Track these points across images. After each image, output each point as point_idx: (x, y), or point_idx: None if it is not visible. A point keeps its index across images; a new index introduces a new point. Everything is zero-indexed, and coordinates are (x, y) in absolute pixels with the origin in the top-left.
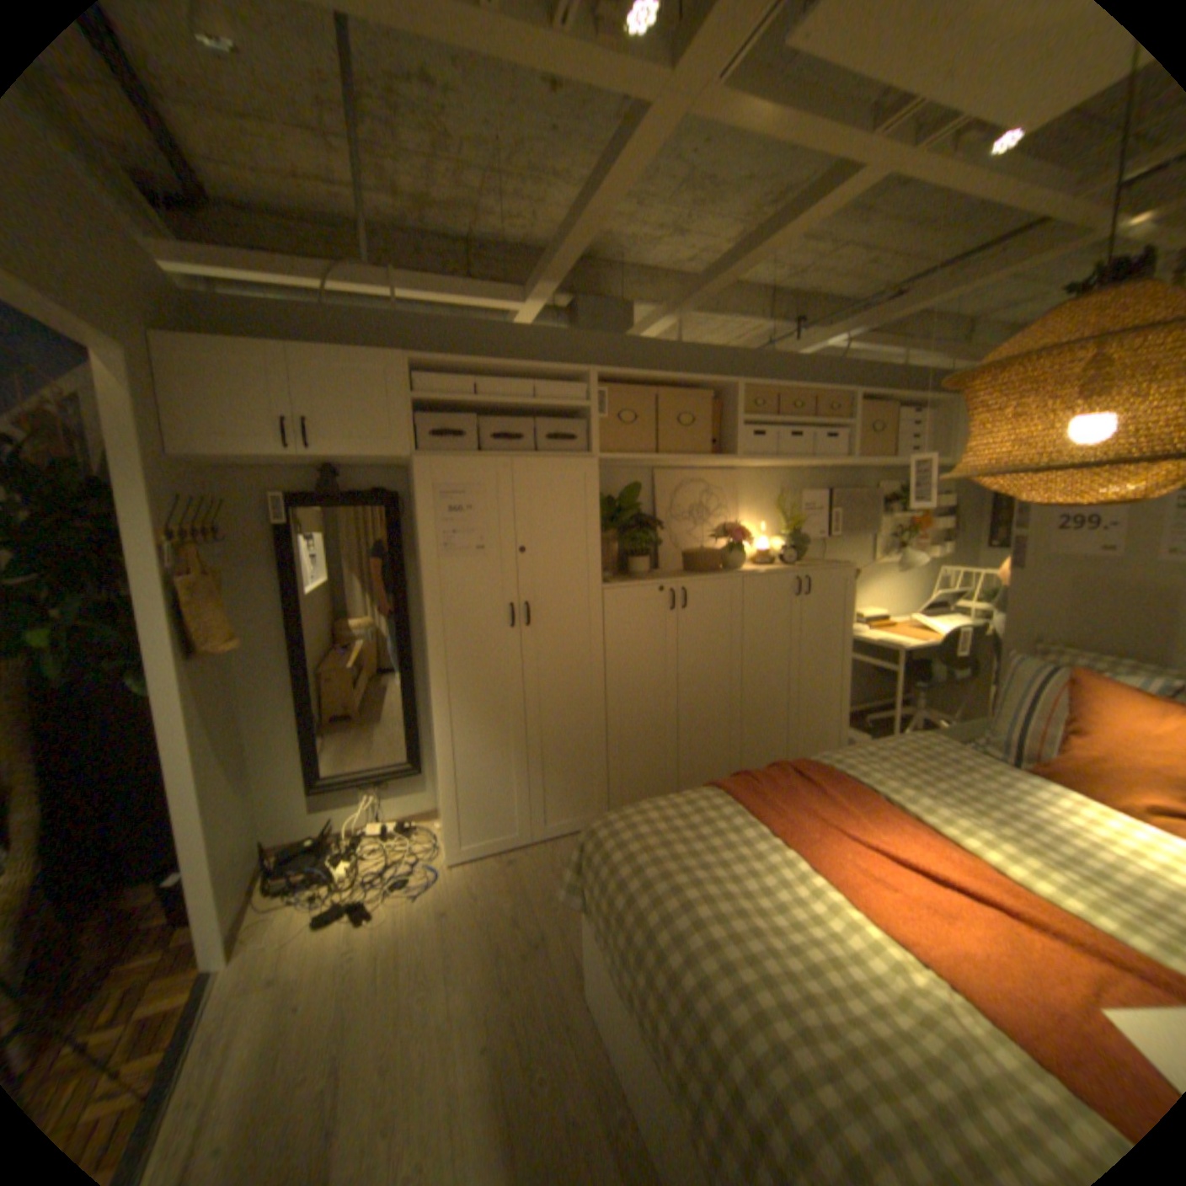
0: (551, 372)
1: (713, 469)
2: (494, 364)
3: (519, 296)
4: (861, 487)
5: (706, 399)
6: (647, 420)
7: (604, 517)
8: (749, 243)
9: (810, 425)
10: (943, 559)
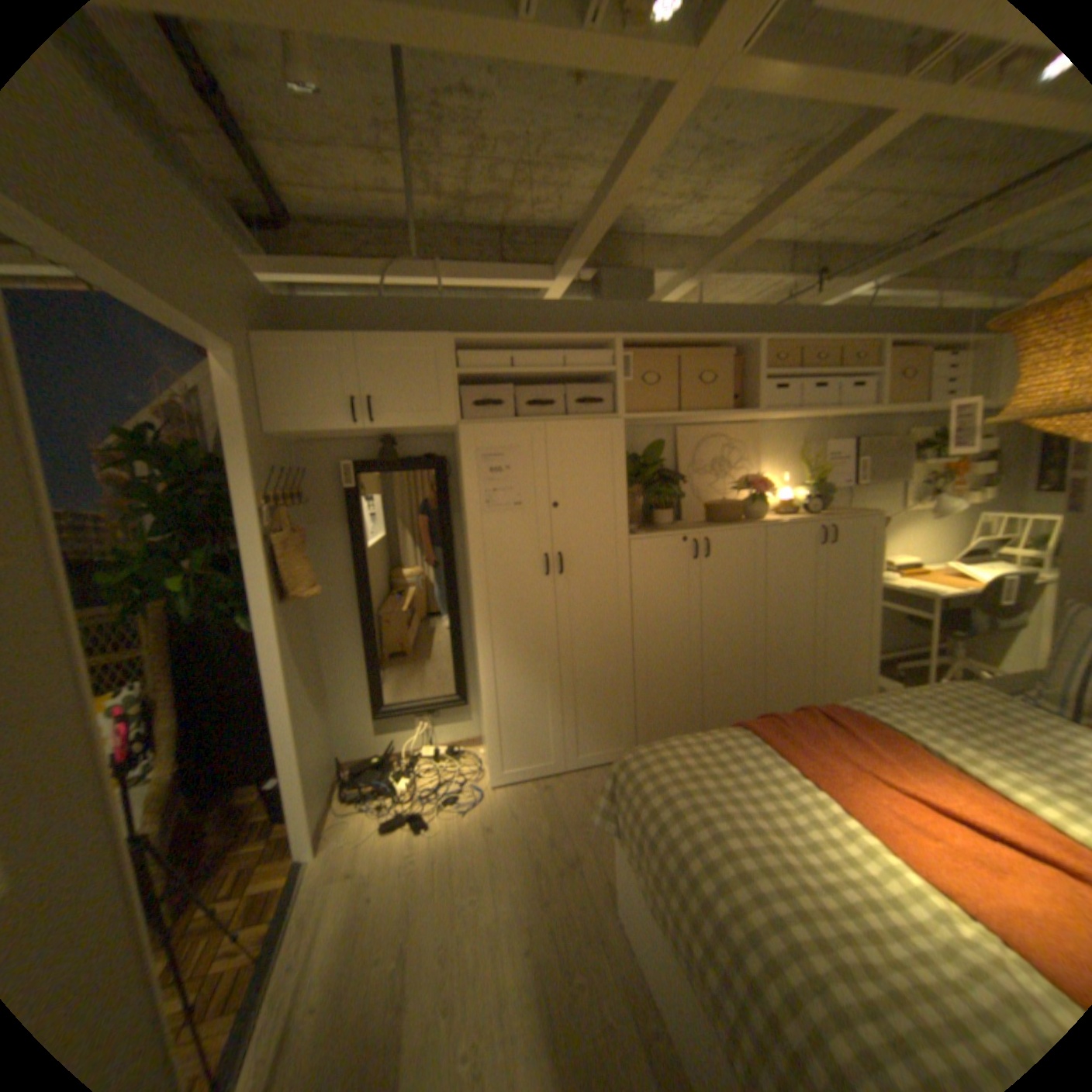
0: (580, 342)
1: (736, 423)
2: (529, 338)
3: (549, 274)
4: (891, 435)
5: (728, 357)
6: (671, 380)
7: (630, 473)
8: (772, 202)
9: (836, 375)
10: (984, 505)
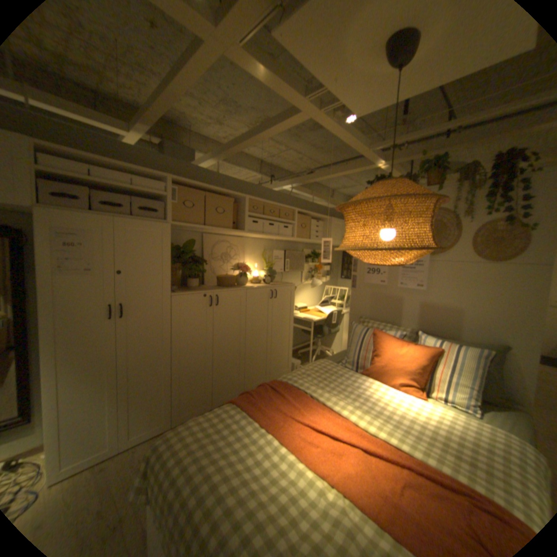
0: (143, 172)
1: (233, 236)
2: (104, 159)
3: (125, 126)
4: (296, 250)
5: (230, 202)
6: (200, 207)
7: (174, 255)
8: (252, 132)
9: (277, 221)
10: (326, 282)
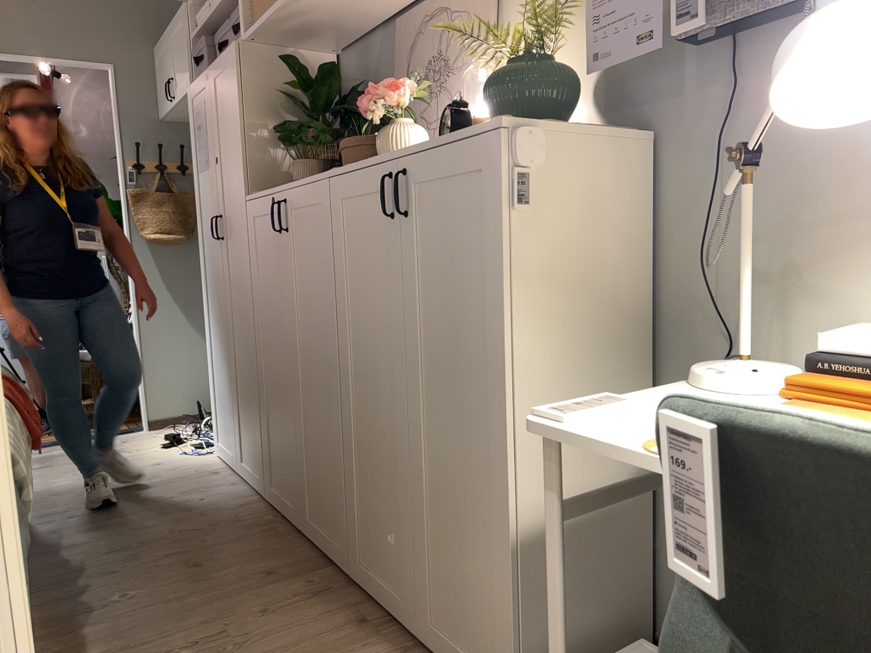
0: None
1: None
2: None
3: None
4: None
5: None
6: None
7: (309, 111)
8: None
9: None
10: None
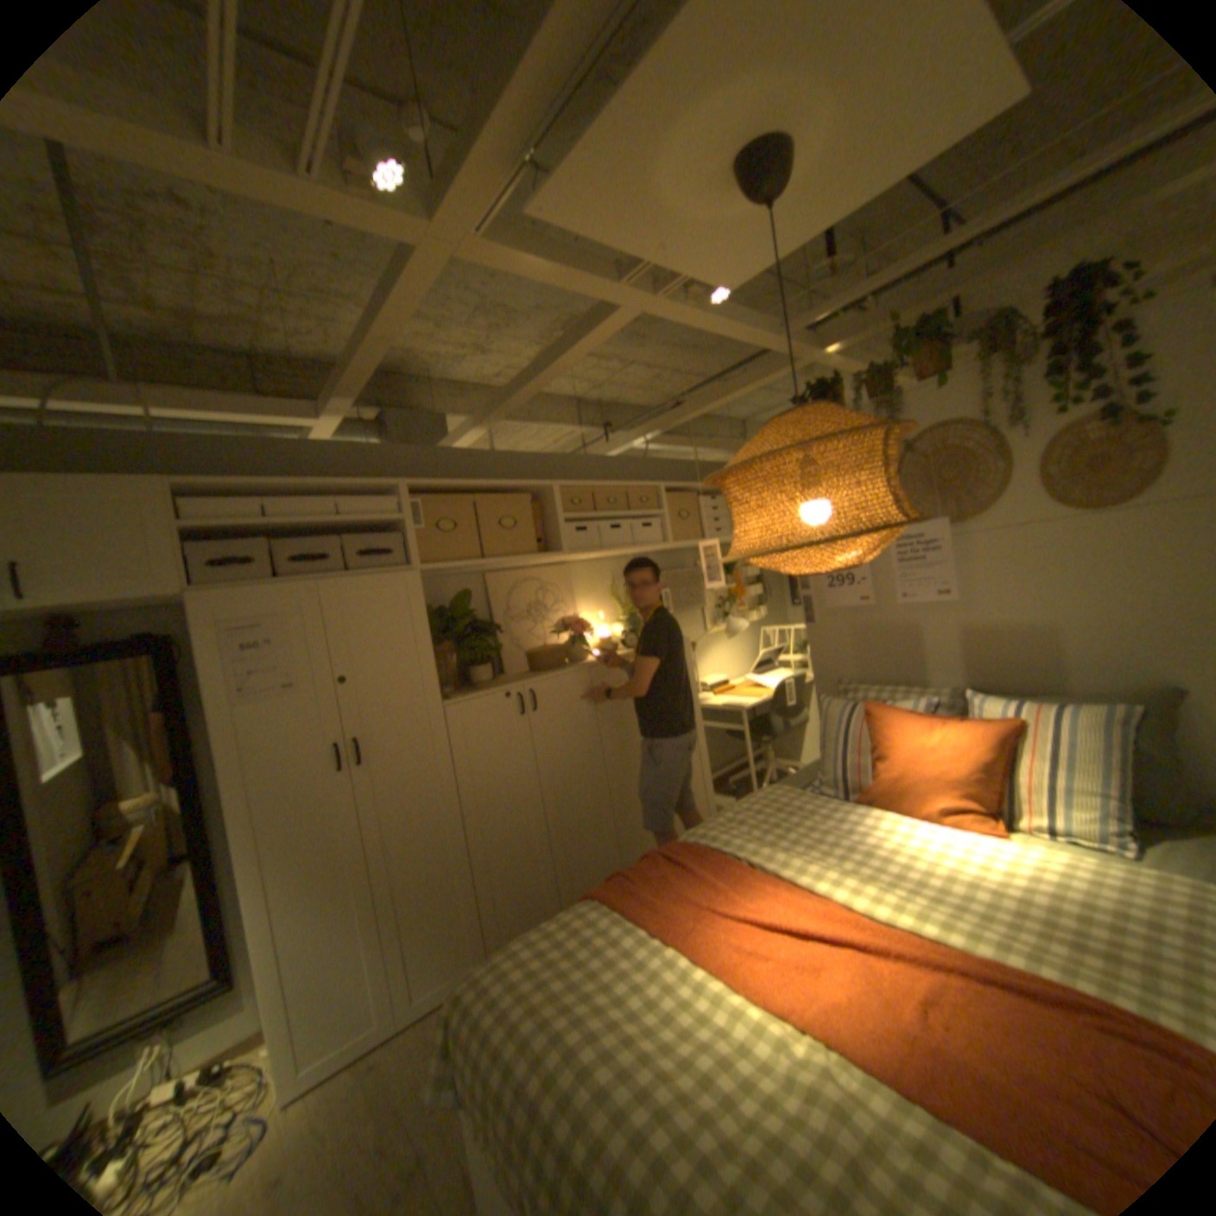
0: (355, 487)
1: (545, 566)
2: (285, 482)
3: (311, 411)
4: (681, 567)
5: (525, 502)
6: (469, 526)
7: (436, 628)
8: (539, 364)
9: (625, 517)
10: (760, 621)
